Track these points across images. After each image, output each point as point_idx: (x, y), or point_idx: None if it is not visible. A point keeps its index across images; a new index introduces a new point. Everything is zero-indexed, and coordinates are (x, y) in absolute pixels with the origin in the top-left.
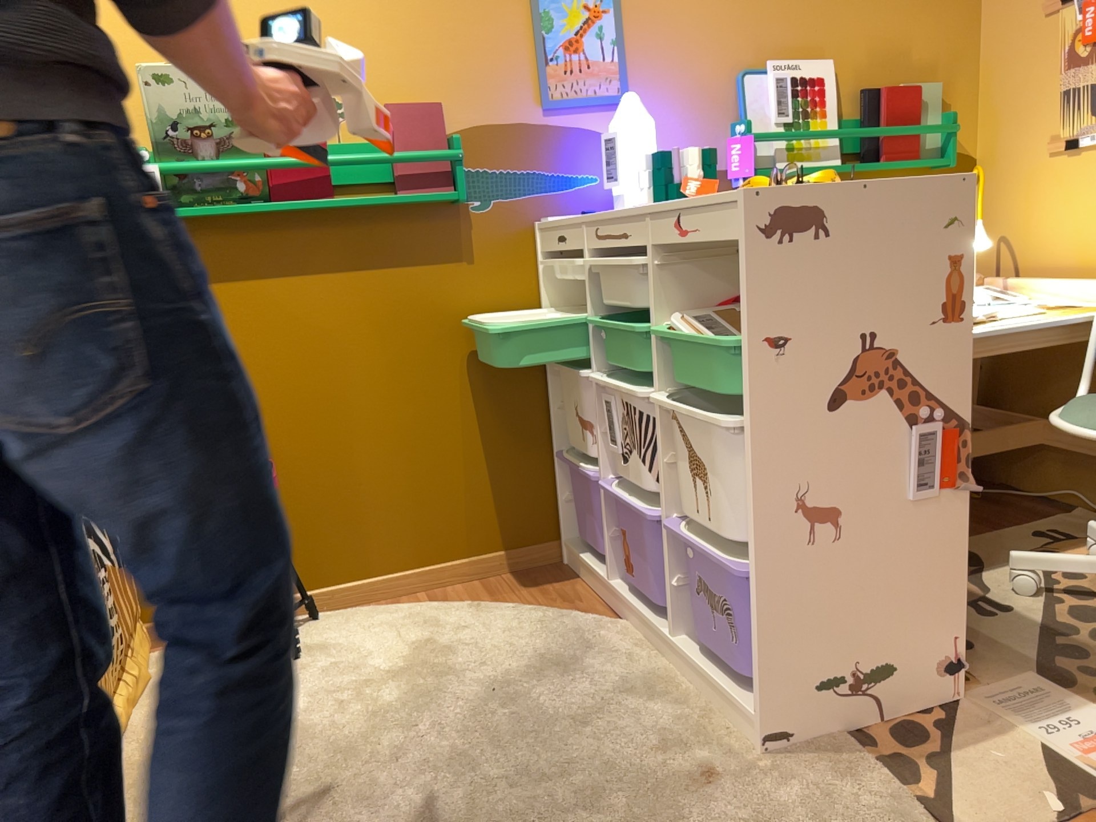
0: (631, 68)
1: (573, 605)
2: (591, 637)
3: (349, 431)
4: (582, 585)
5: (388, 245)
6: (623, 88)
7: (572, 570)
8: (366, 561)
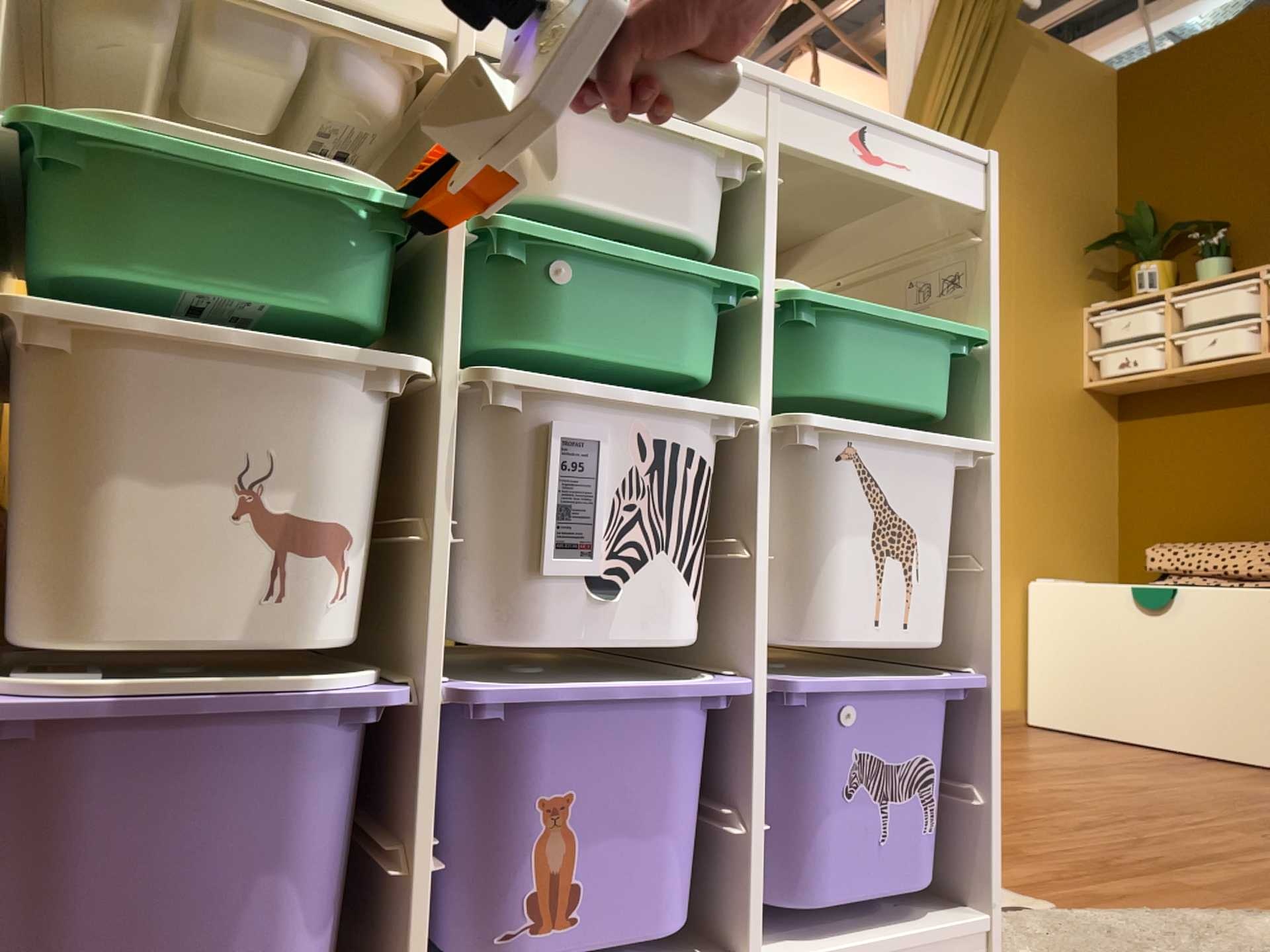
0: None
1: None
2: None
3: None
4: None
5: None
6: None
7: None
8: None
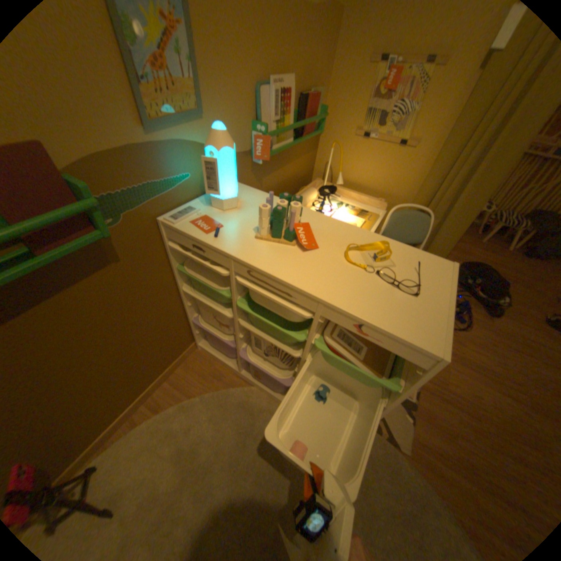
0: (201, 81)
1: (223, 381)
2: (247, 404)
3: (68, 394)
4: (218, 364)
5: (40, 284)
6: (199, 102)
7: (206, 354)
8: (107, 421)
